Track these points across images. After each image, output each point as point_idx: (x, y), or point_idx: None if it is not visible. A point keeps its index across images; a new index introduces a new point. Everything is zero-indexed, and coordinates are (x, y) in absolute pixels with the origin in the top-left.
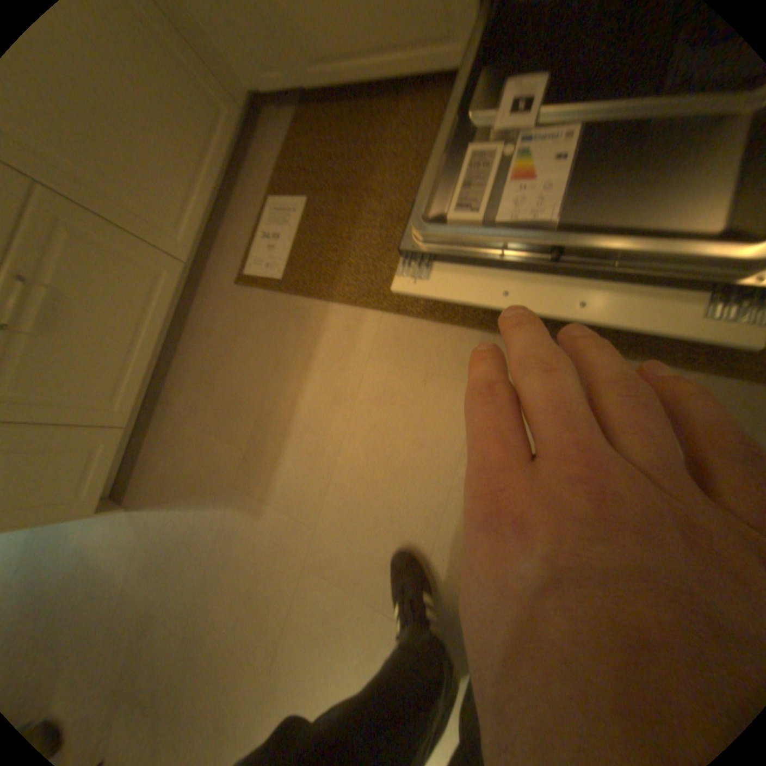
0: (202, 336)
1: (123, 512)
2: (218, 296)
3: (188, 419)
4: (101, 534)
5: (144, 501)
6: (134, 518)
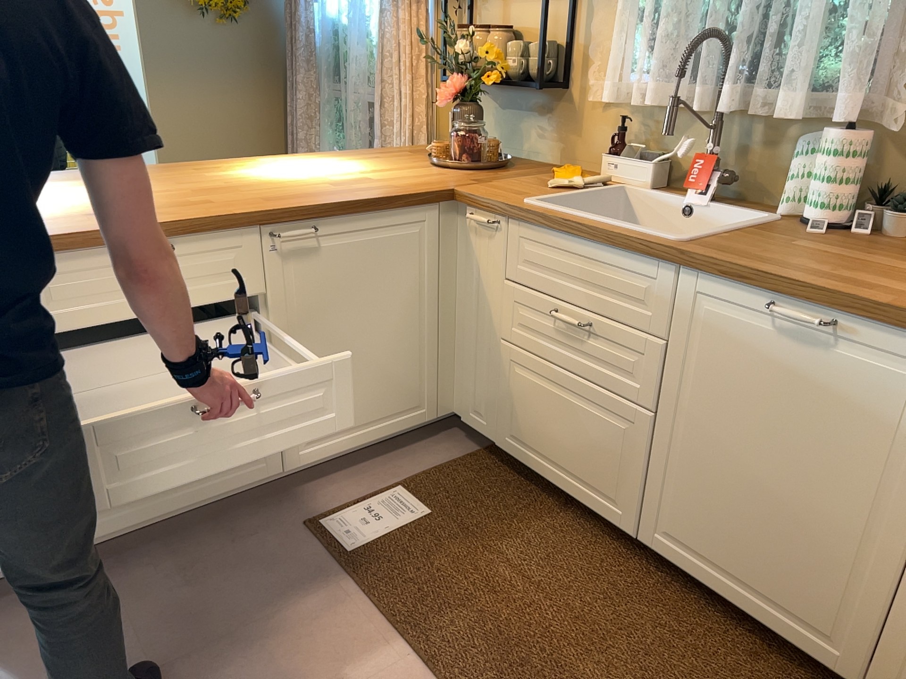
0: (225, 537)
1: None
2: (277, 519)
3: (125, 595)
4: None
5: None
6: None
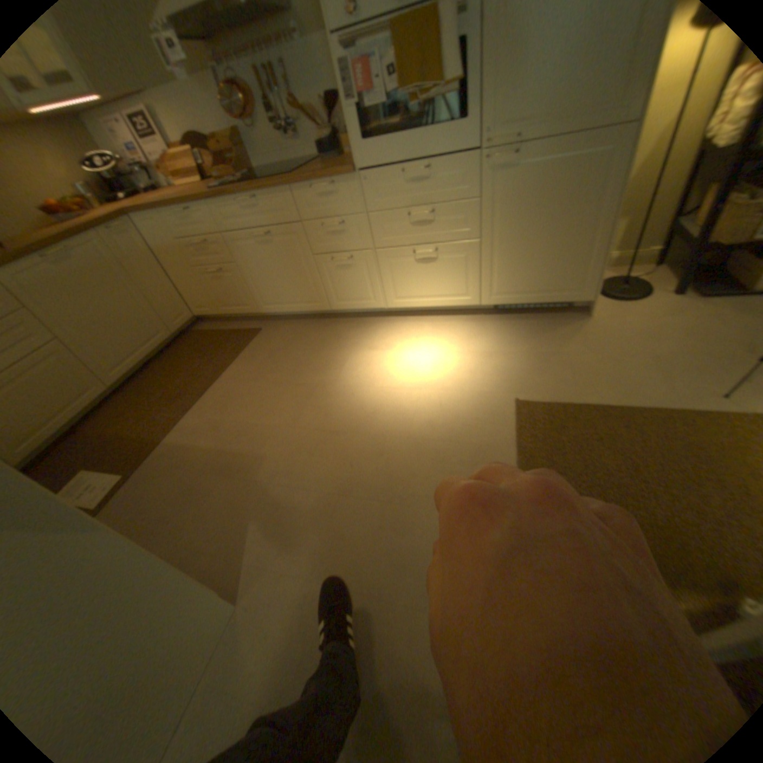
0: None
1: (236, 611)
2: None
3: (178, 539)
4: (252, 650)
5: (232, 579)
6: (245, 589)
